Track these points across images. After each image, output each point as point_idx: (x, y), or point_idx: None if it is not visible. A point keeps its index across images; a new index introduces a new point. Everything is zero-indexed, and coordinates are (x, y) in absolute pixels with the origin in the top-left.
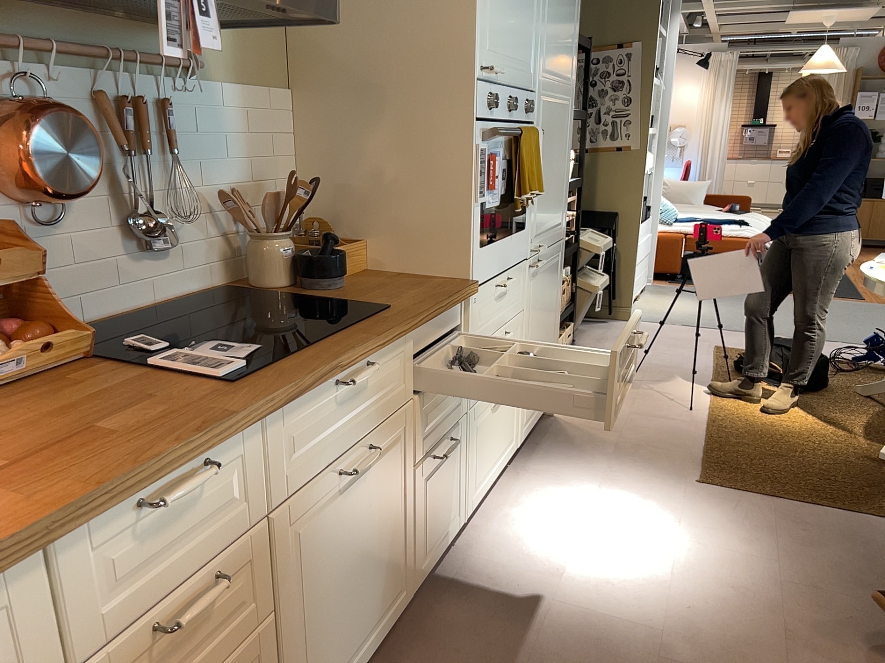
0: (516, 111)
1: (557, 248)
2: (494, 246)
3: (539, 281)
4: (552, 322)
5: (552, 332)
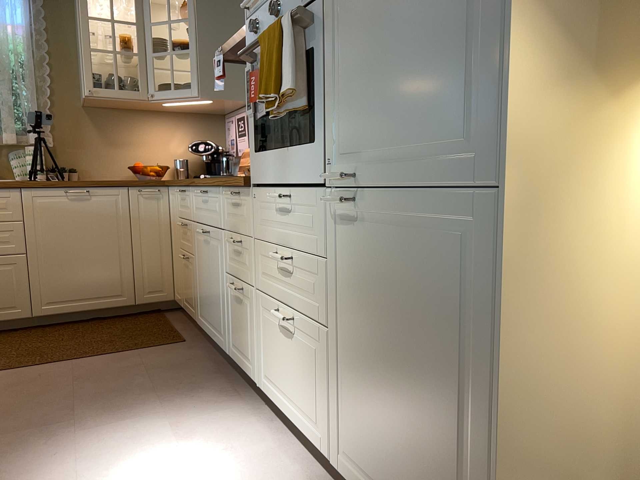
0: (288, 7)
1: (448, 204)
2: (269, 154)
3: (365, 239)
4: (446, 383)
5: (446, 408)
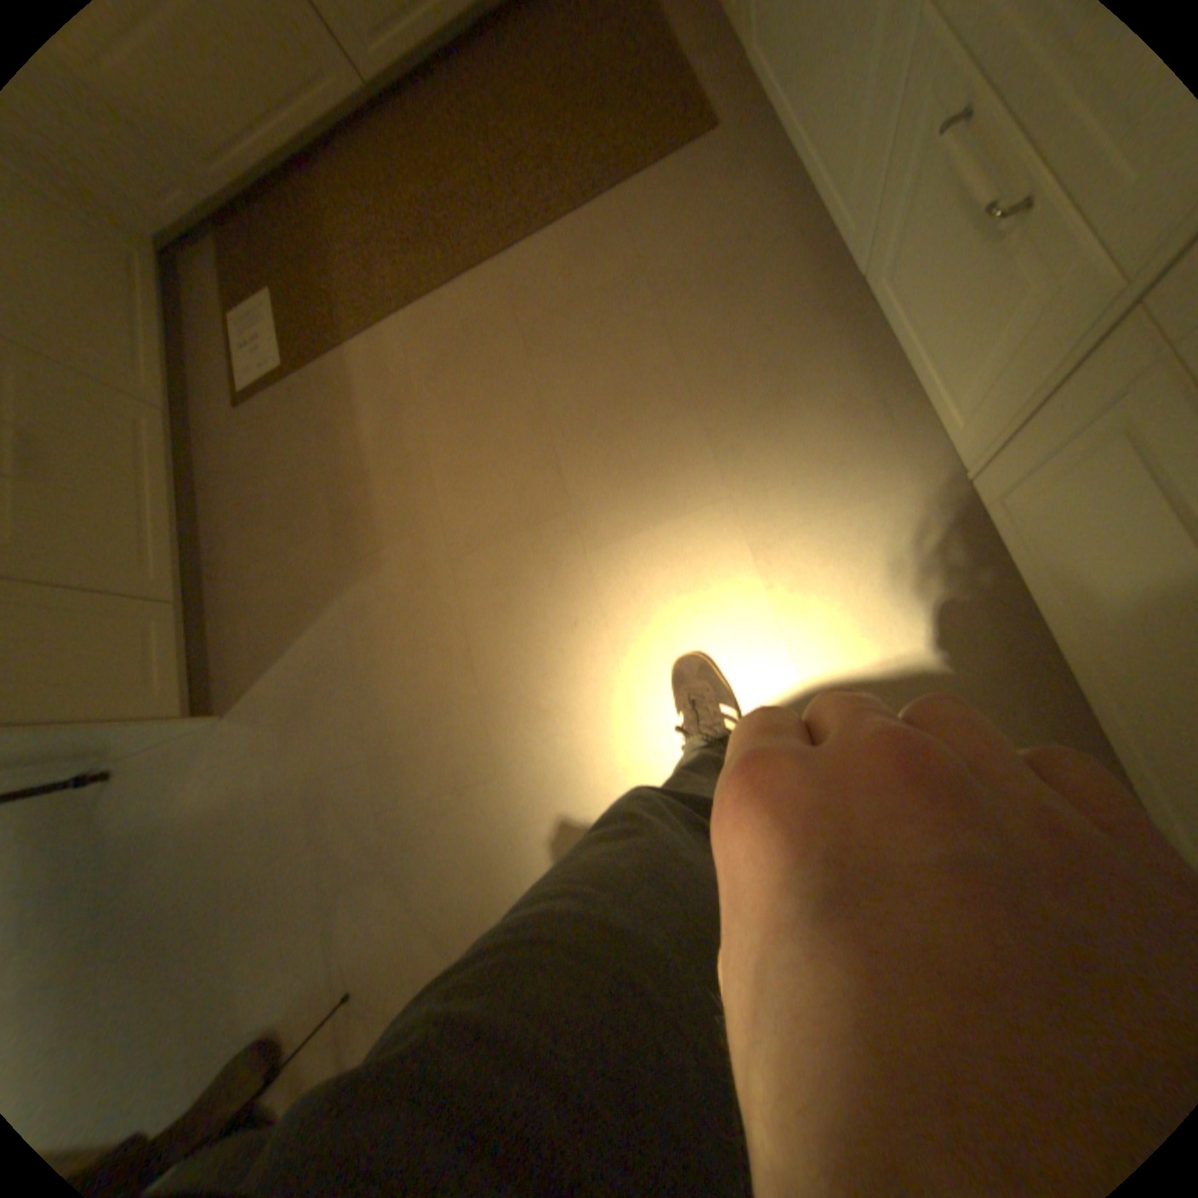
0: None
1: None
2: None
3: None
4: None
5: None
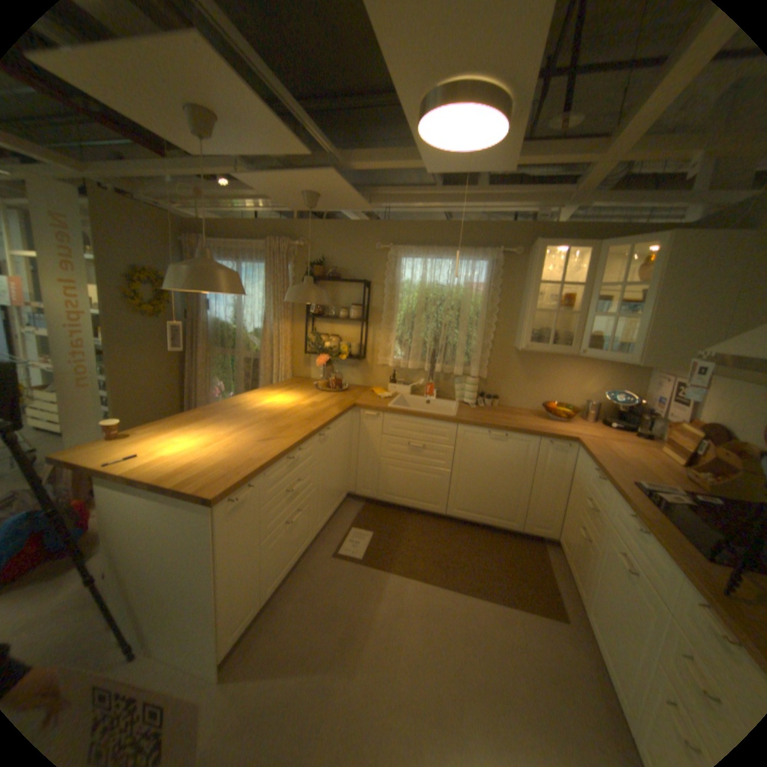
0: None
1: None
2: None
3: None
4: None
5: None
